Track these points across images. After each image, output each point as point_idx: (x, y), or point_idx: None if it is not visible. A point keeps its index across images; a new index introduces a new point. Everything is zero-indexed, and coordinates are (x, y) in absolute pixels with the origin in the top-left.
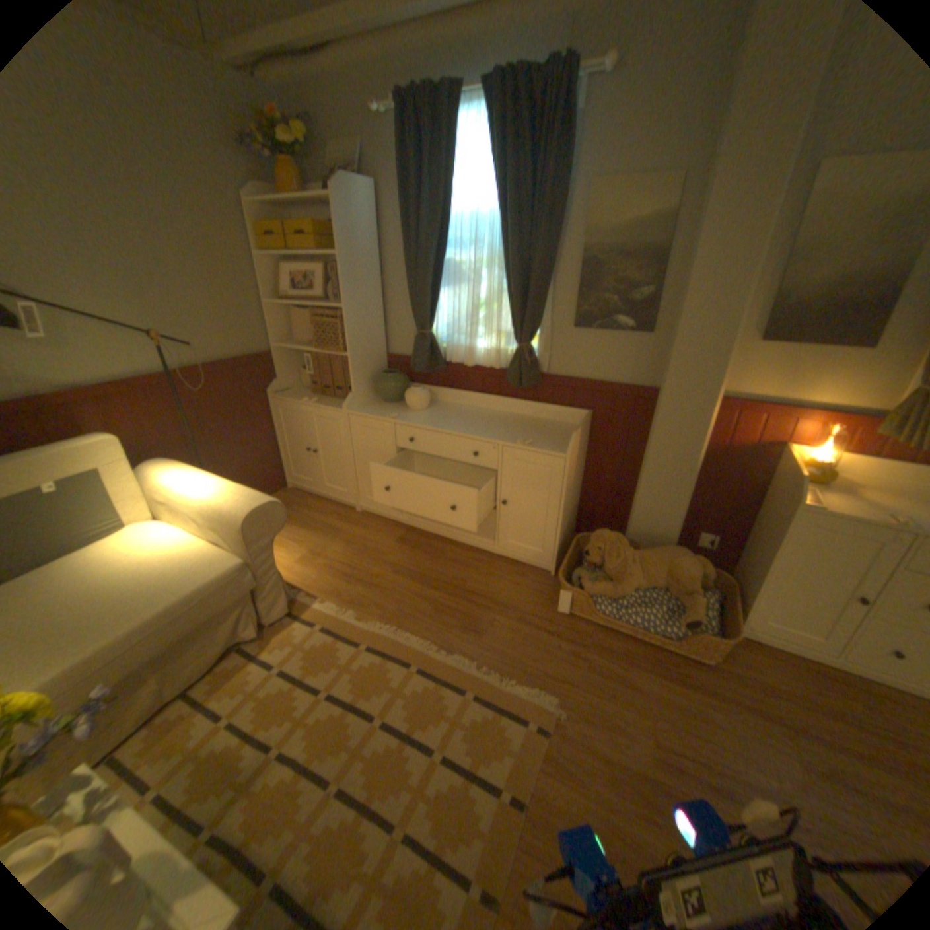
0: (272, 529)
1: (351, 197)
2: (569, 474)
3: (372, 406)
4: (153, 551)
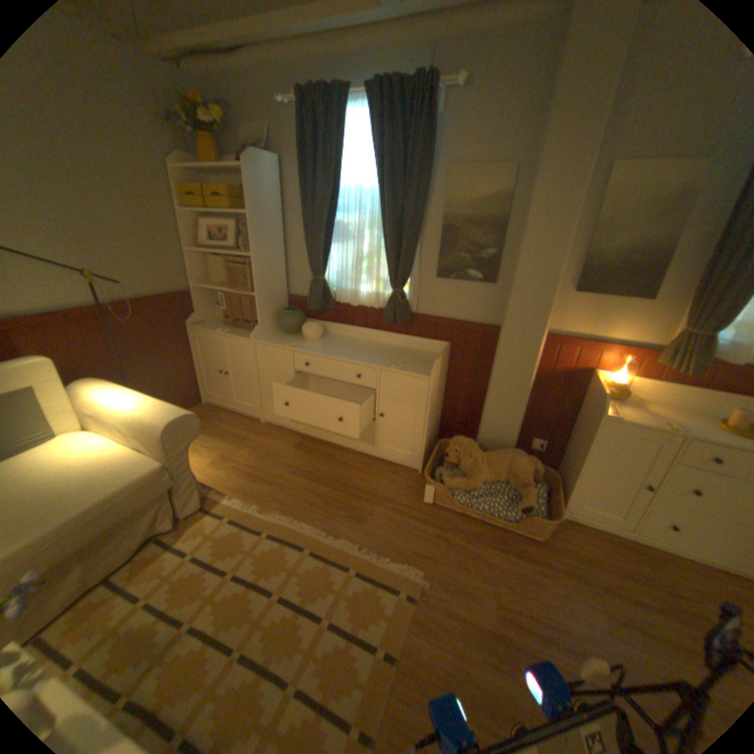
0: (188, 437)
1: (259, 168)
2: (432, 392)
3: (275, 337)
4: (82, 457)
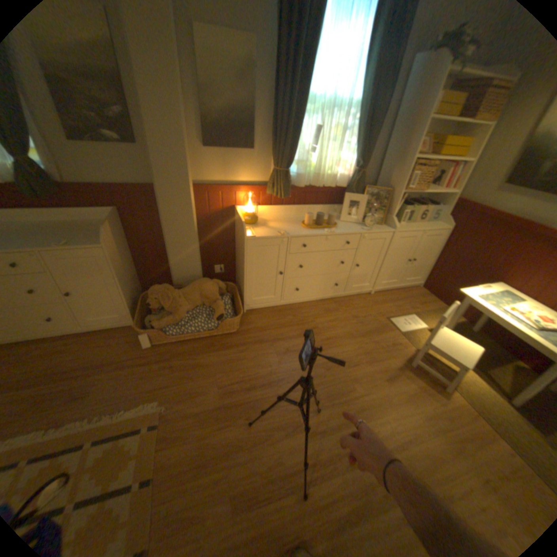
0: None
1: None
2: (111, 257)
3: None
4: None
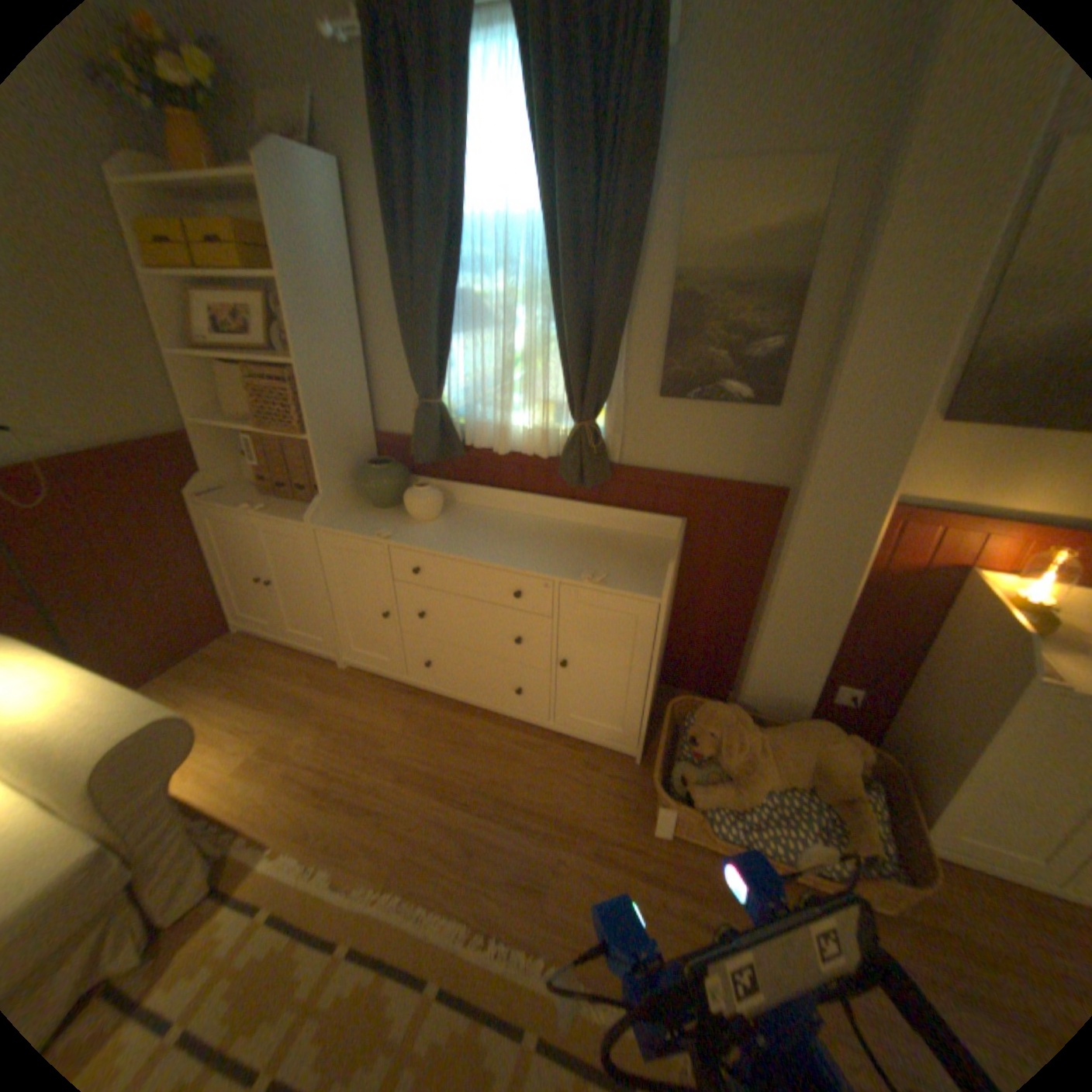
0: (165, 765)
1: (298, 182)
2: (664, 623)
3: (354, 515)
4: None
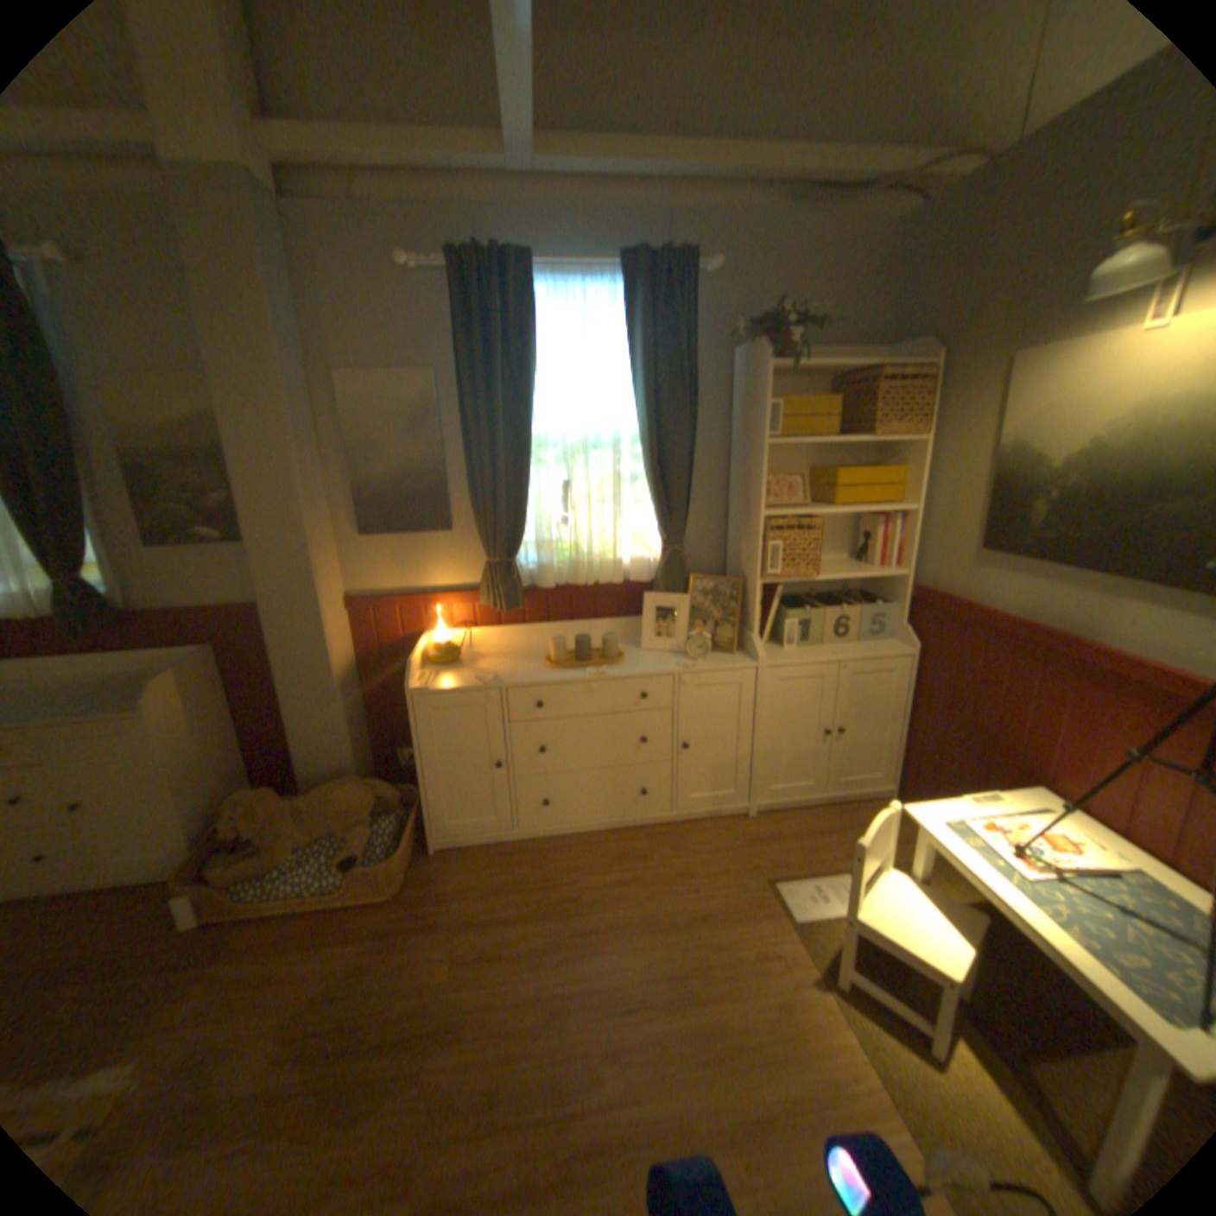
0: None
1: None
2: (162, 736)
3: None
4: None
